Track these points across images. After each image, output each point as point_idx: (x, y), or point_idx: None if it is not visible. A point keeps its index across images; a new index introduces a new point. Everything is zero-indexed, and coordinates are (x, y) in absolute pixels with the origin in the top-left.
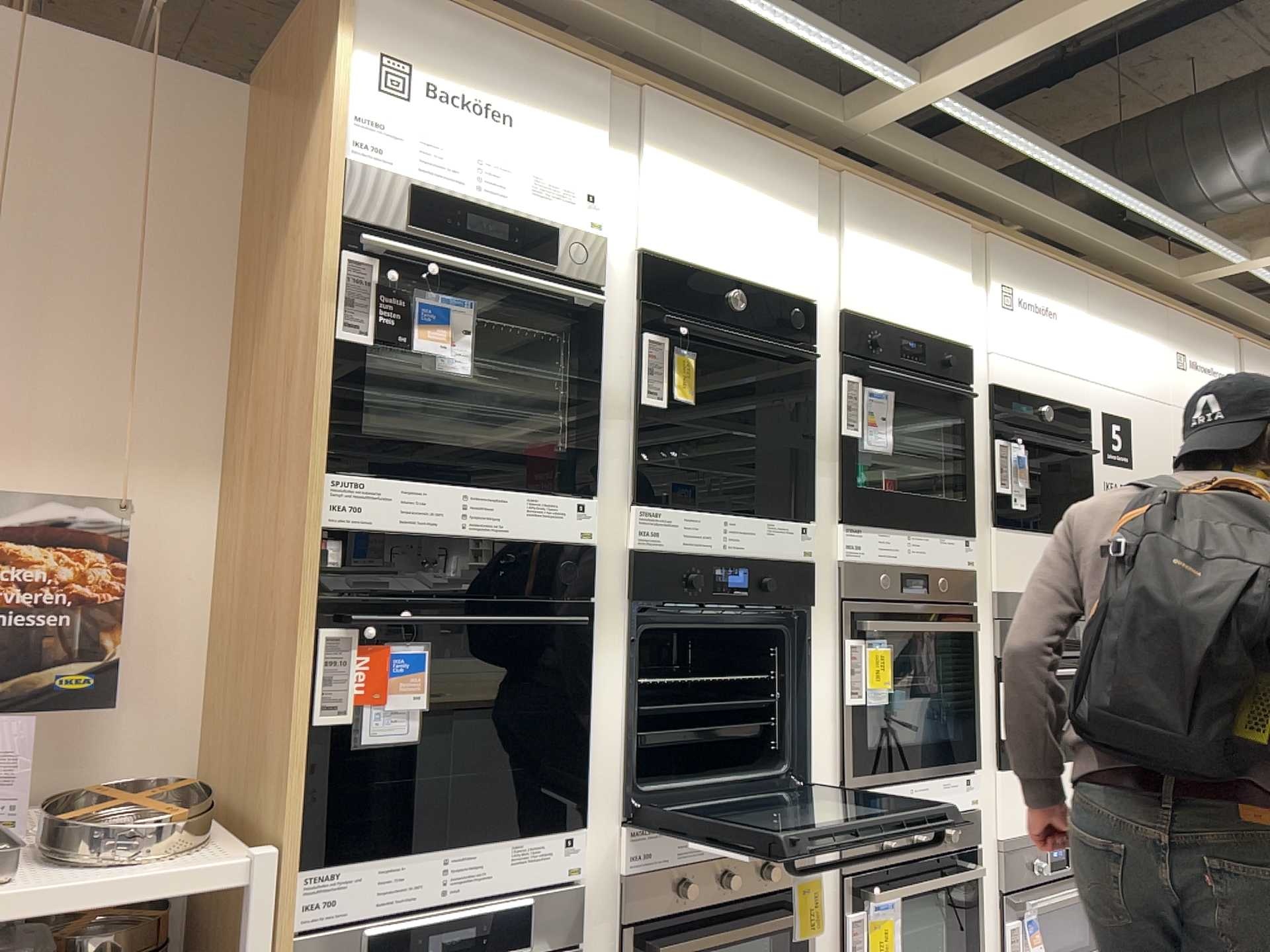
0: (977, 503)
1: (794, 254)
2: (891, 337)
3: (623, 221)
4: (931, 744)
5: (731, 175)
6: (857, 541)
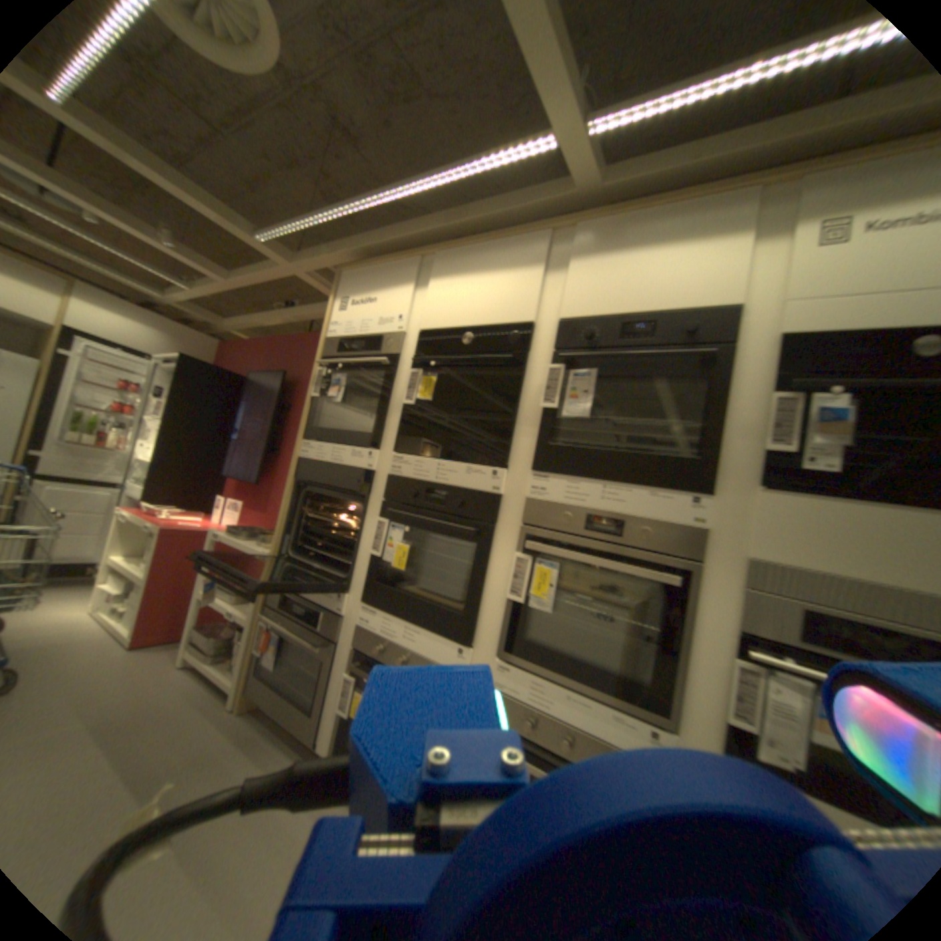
0: (735, 461)
1: (517, 297)
2: (611, 324)
3: (416, 320)
4: (609, 672)
5: (476, 270)
6: (540, 483)
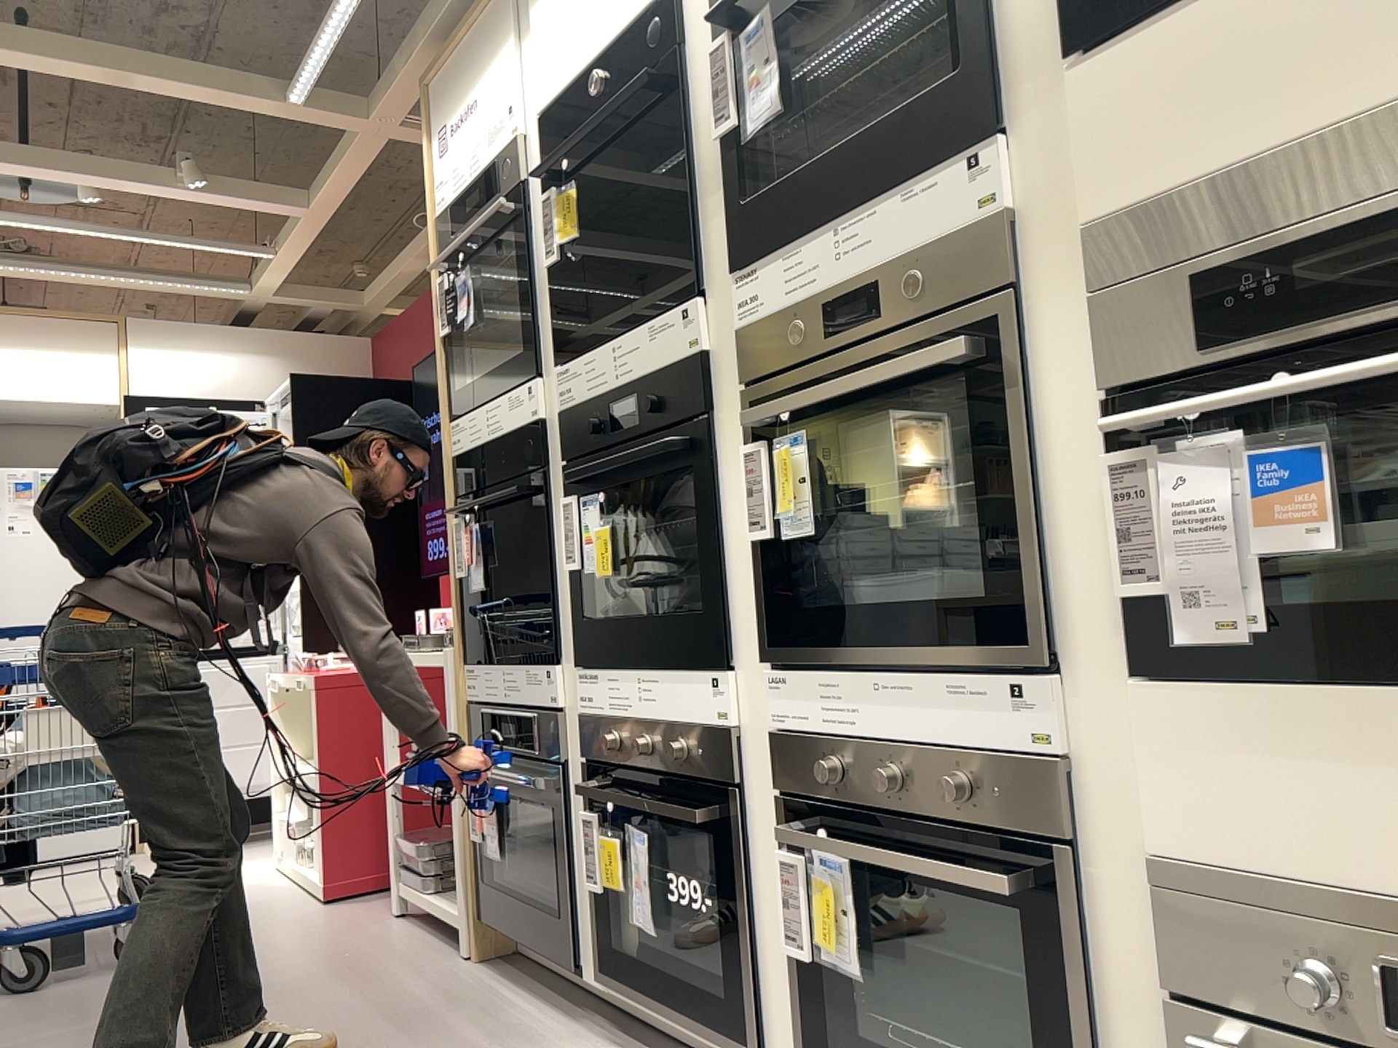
0: (1021, 40)
1: None
2: None
3: (532, 103)
4: (930, 606)
5: None
6: (748, 288)
